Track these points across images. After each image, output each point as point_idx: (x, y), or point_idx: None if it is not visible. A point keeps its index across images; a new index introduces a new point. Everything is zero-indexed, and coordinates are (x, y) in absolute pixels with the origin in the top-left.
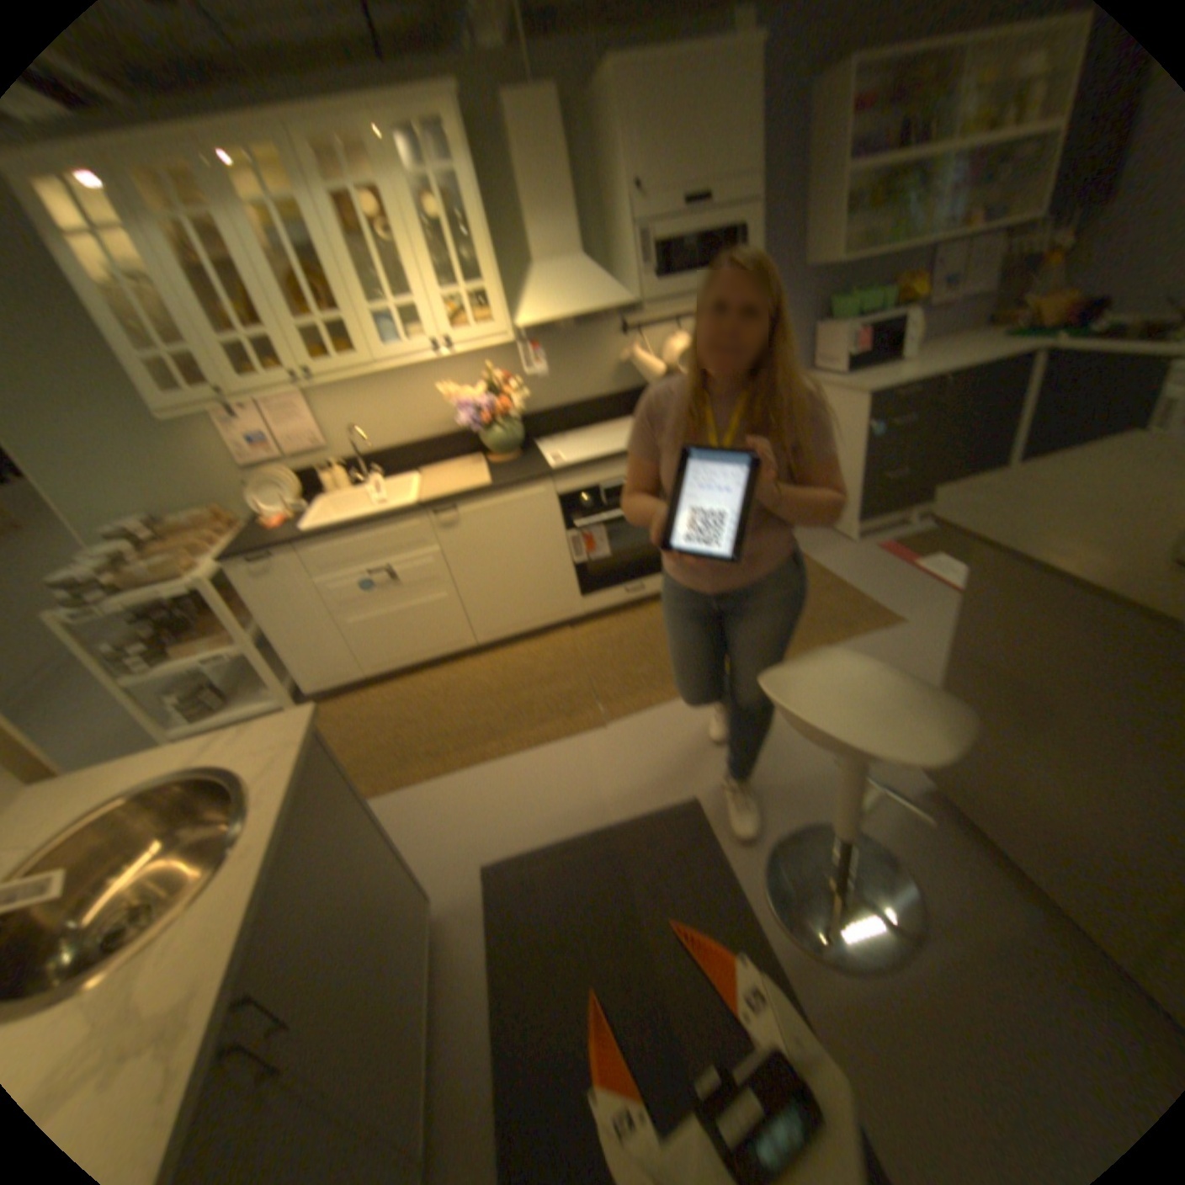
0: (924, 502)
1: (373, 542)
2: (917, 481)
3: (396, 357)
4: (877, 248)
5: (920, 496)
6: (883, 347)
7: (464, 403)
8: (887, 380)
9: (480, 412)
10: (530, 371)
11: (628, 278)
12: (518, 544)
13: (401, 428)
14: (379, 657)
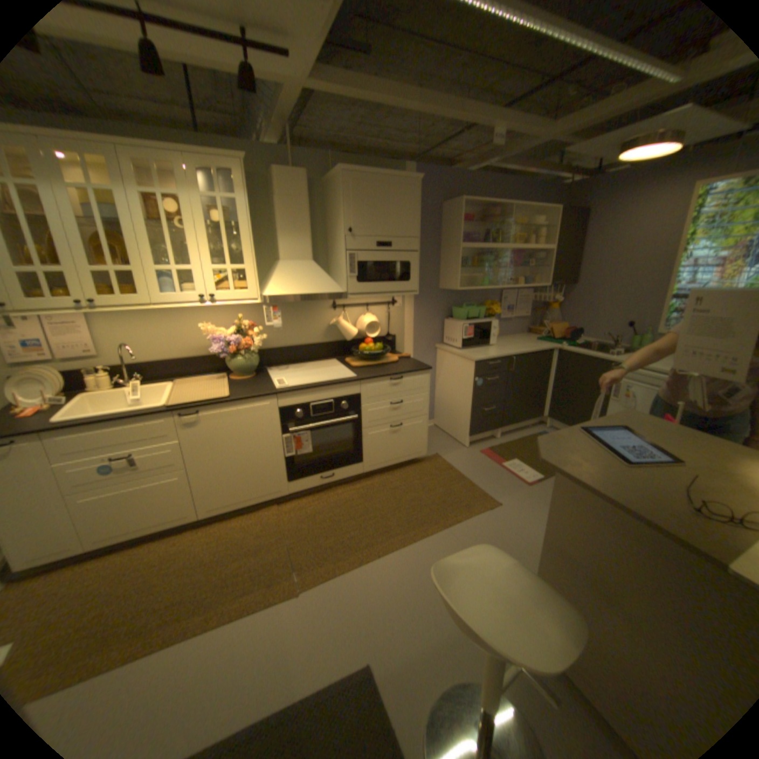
0: (503, 425)
1: (117, 432)
2: (499, 413)
3: (168, 299)
4: (474, 285)
5: (501, 422)
6: (479, 336)
7: (217, 335)
8: (483, 354)
9: (228, 342)
10: (268, 320)
11: (339, 276)
12: (243, 439)
13: (163, 346)
14: (101, 530)
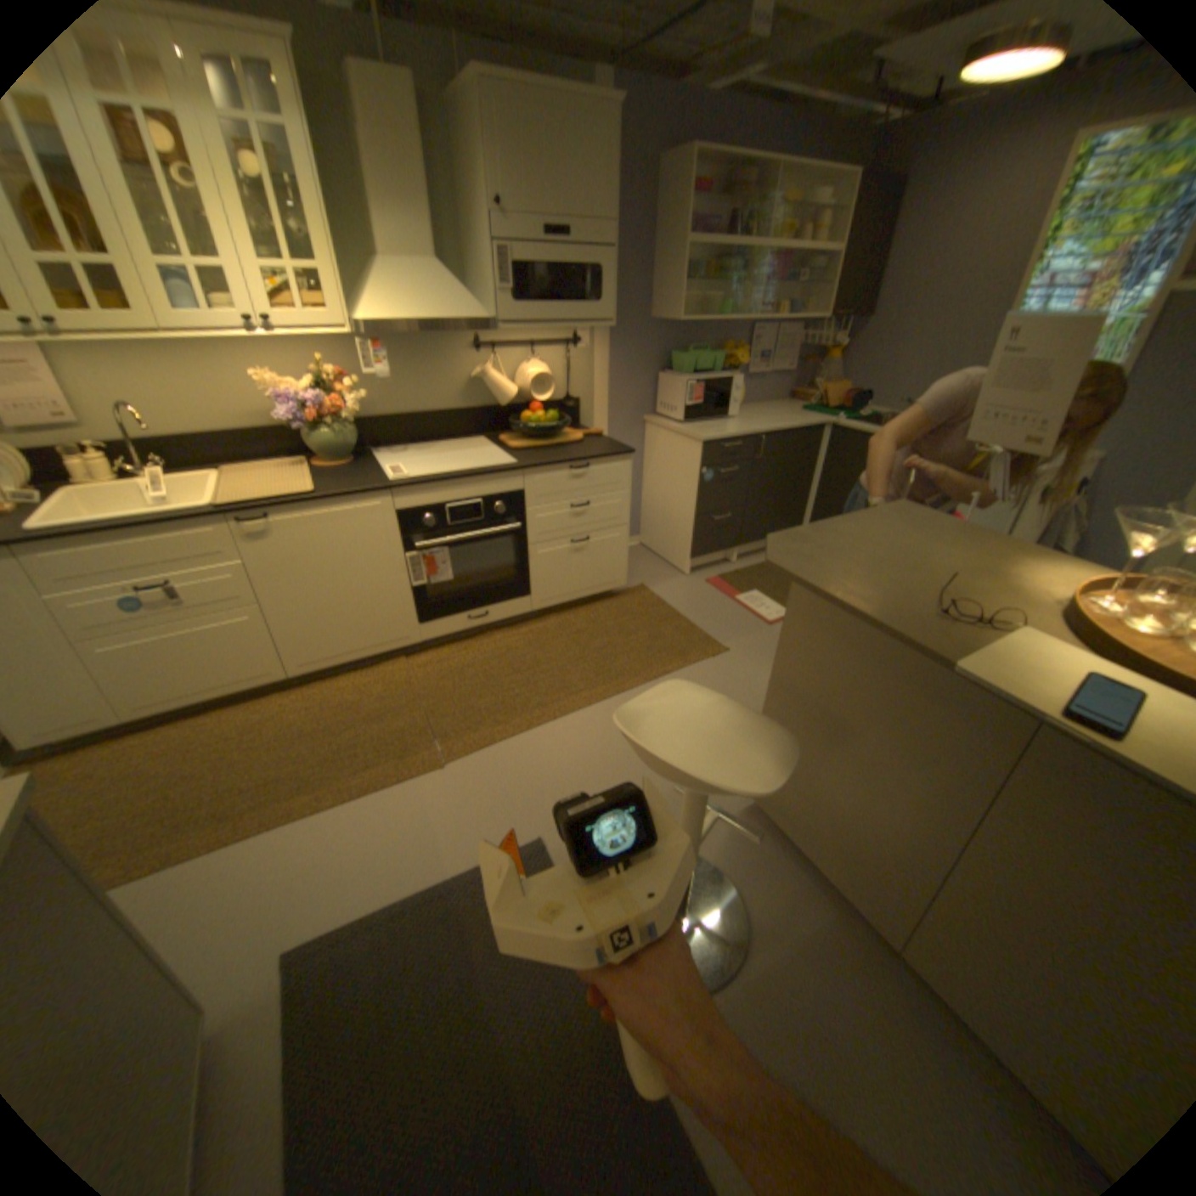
0: (741, 543)
1: (140, 547)
2: (736, 524)
3: (187, 321)
4: (708, 314)
5: (738, 537)
6: (712, 402)
7: (281, 391)
8: (715, 431)
9: (302, 404)
10: (365, 367)
11: (482, 290)
12: (344, 559)
13: (190, 409)
14: (141, 692)
